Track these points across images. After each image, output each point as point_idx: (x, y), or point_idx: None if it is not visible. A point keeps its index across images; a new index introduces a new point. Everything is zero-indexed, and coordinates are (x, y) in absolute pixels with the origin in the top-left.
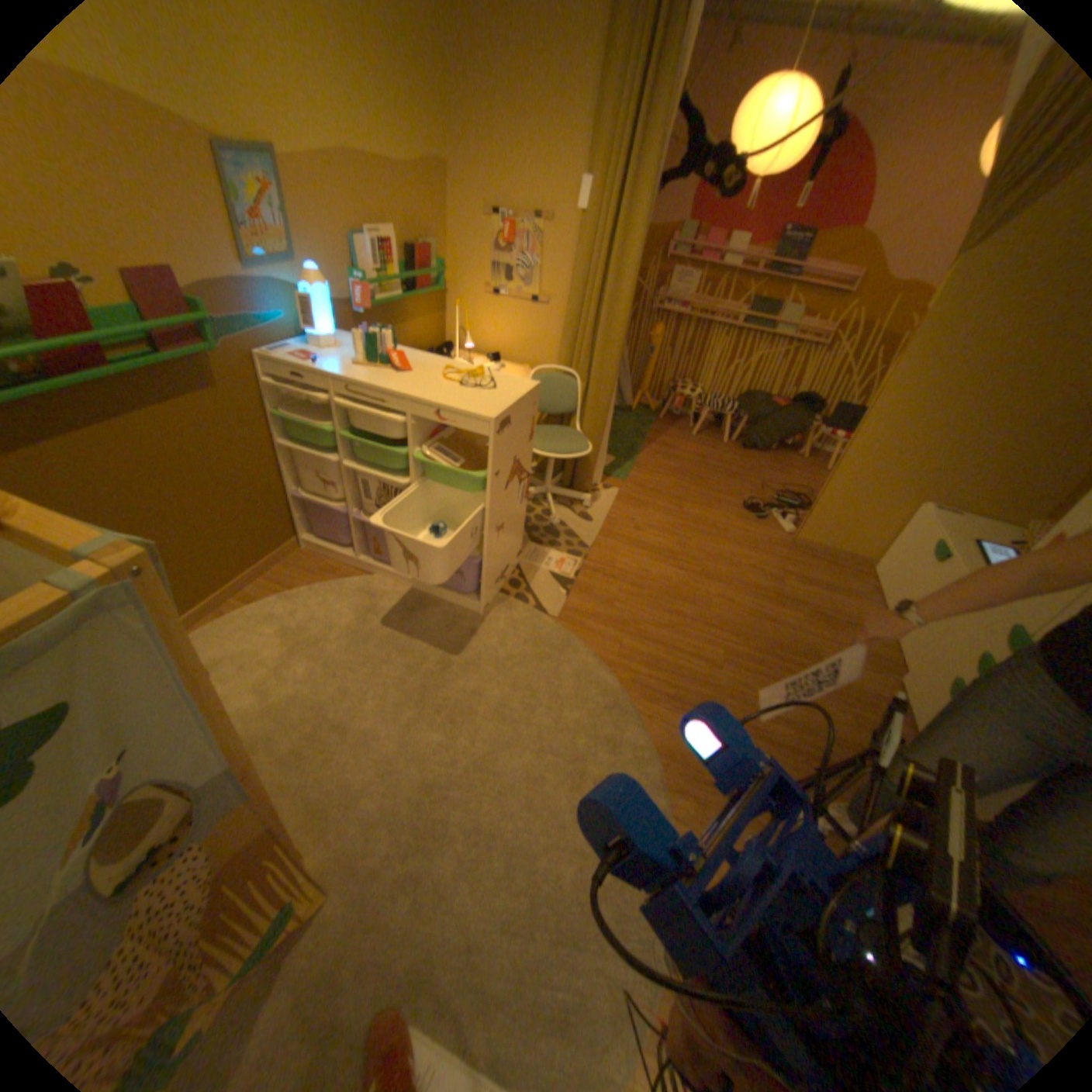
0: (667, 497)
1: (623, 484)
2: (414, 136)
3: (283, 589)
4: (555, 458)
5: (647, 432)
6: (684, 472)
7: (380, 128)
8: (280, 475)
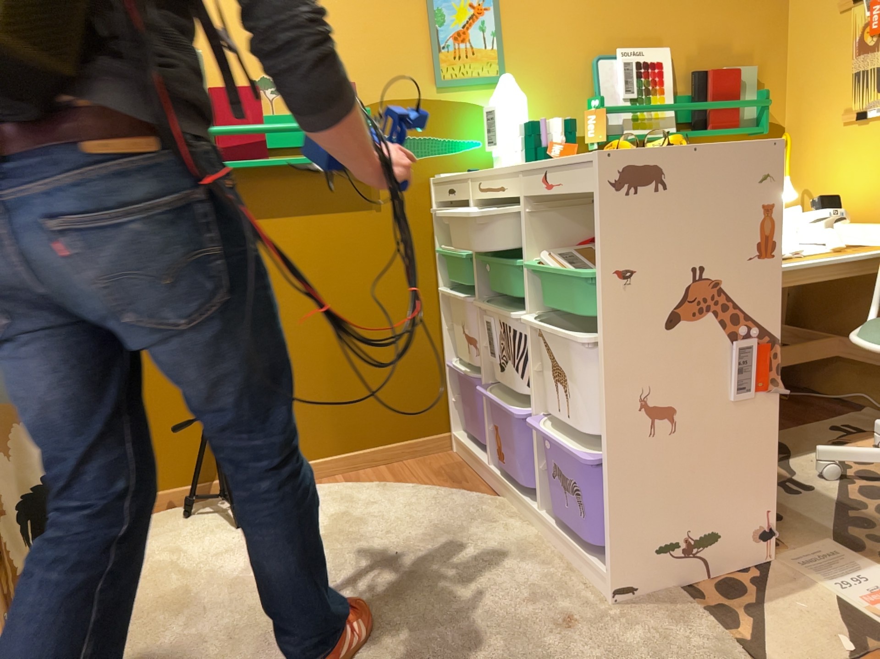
0: None
1: None
2: None
3: (392, 481)
4: None
5: None
6: None
7: None
8: (442, 336)
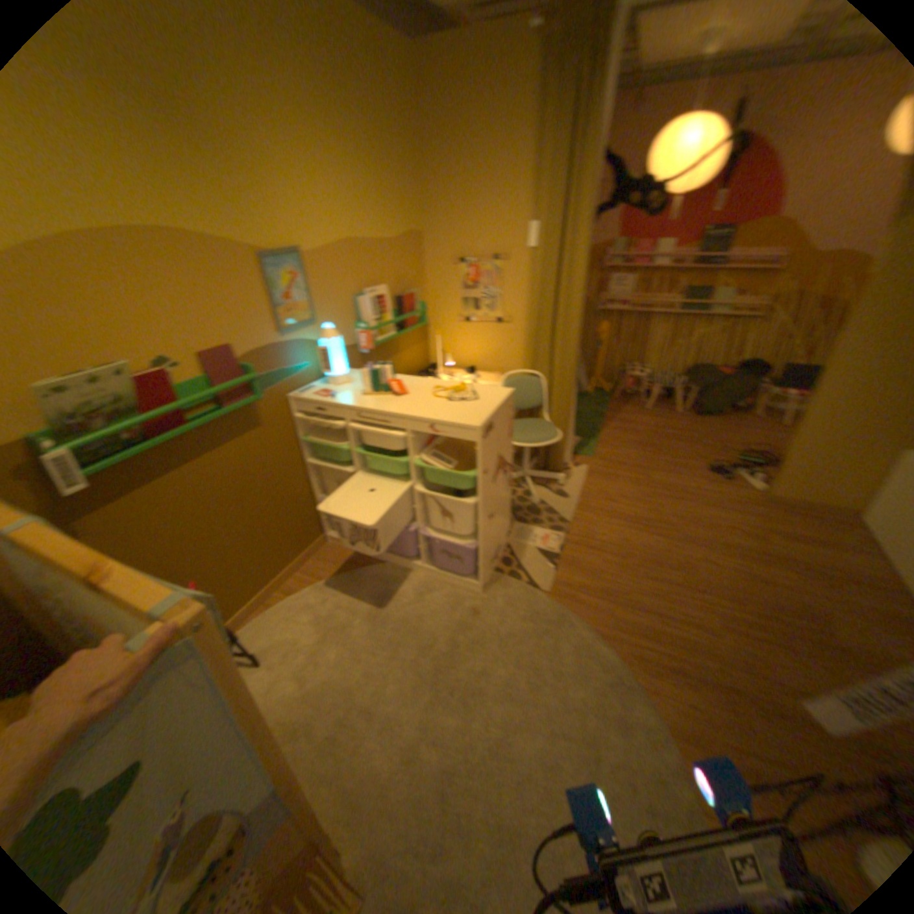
0: (633, 467)
1: (591, 460)
2: (396, 219)
3: (314, 580)
4: (530, 446)
5: (605, 411)
6: (645, 442)
7: (371, 219)
8: (309, 486)
